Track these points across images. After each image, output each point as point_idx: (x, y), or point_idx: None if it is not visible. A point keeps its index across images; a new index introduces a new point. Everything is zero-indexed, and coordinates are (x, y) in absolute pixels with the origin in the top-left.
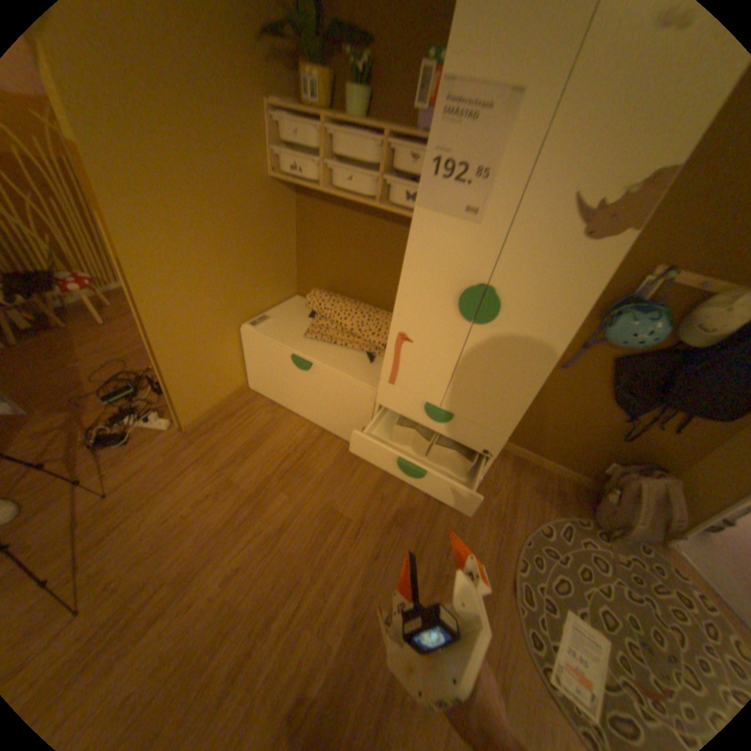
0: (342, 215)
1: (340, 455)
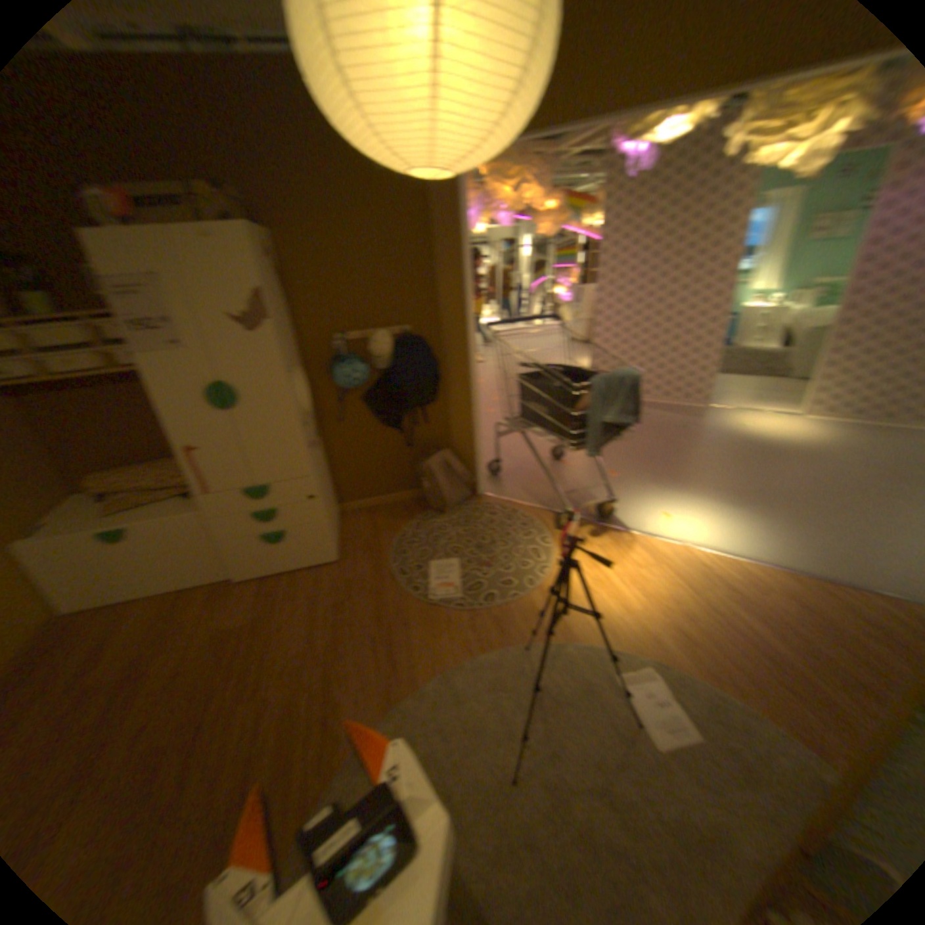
0: (72, 396)
1: (203, 599)
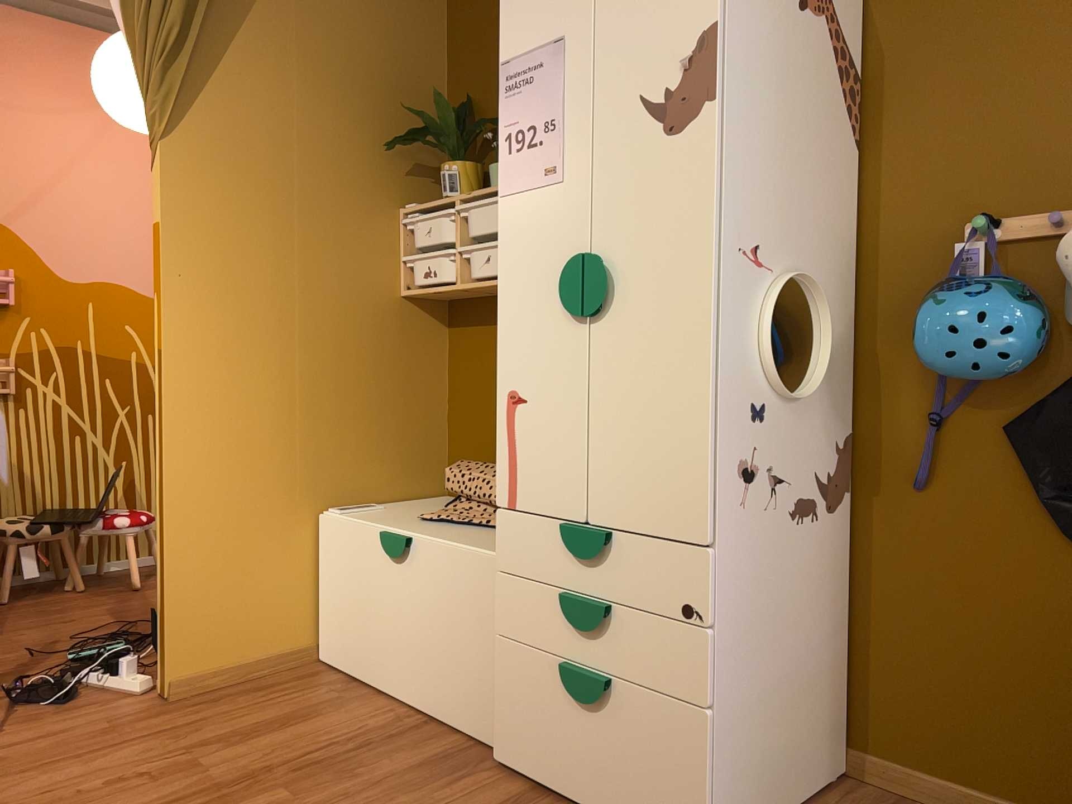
0: None
1: (443, 756)
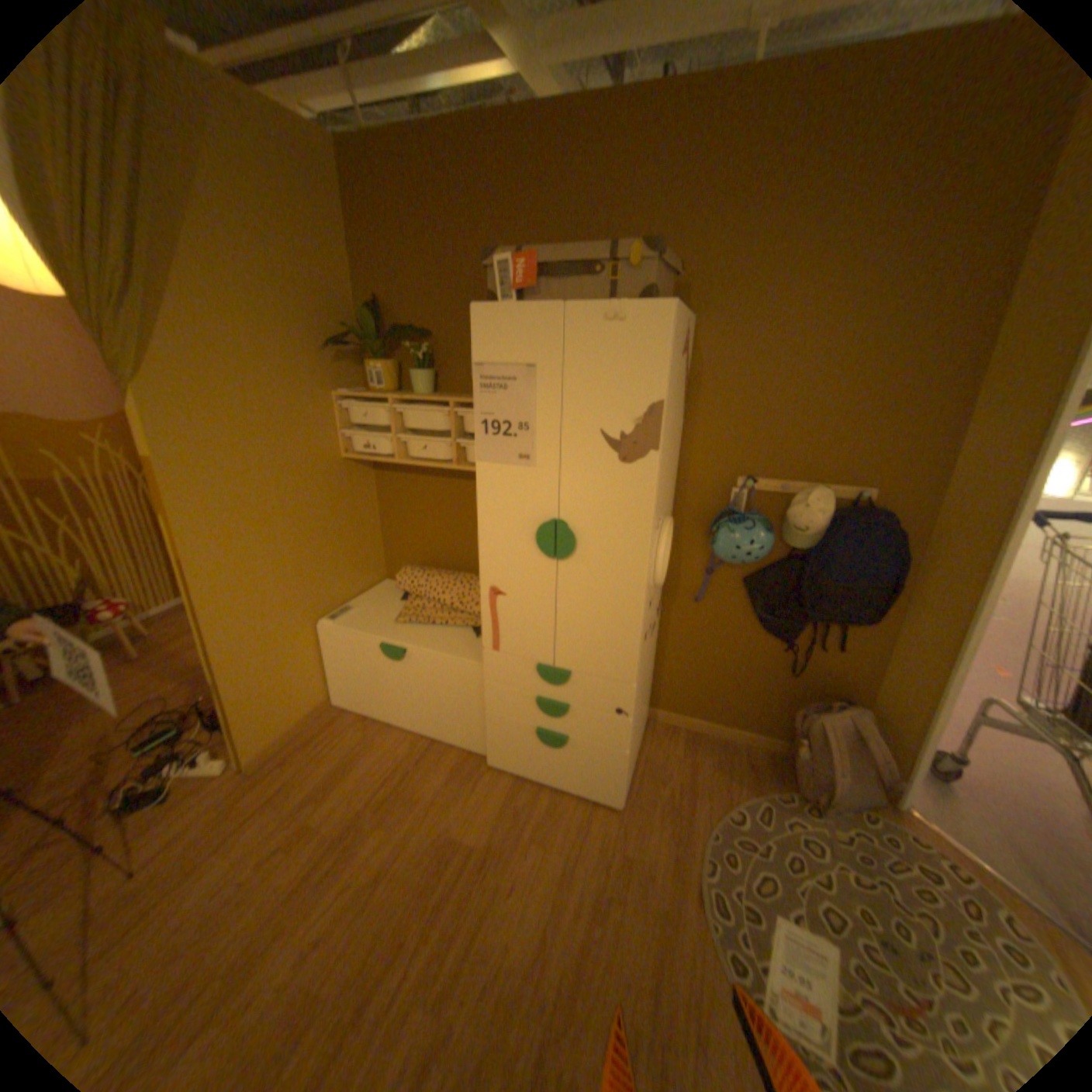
0: (426, 482)
1: (456, 770)
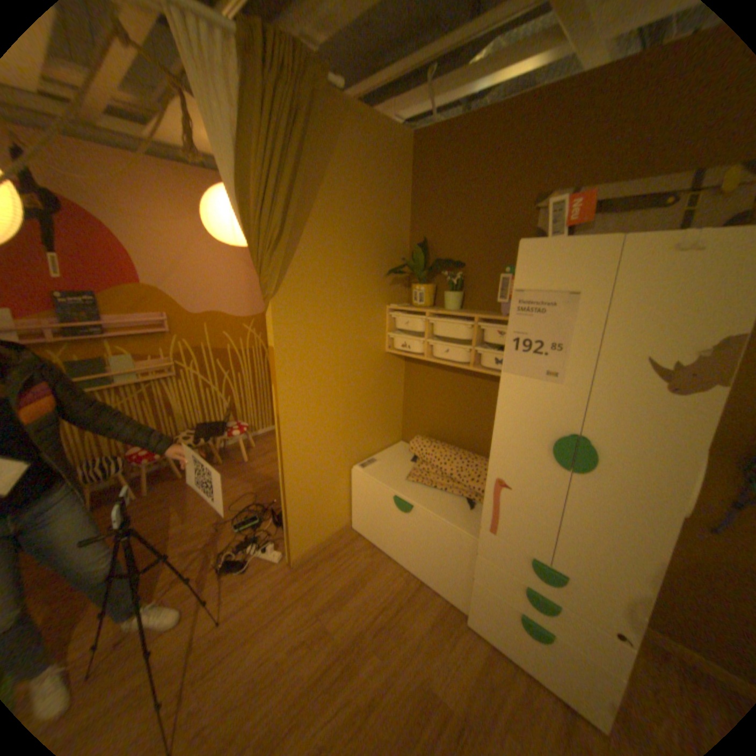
0: (442, 374)
1: (440, 618)
